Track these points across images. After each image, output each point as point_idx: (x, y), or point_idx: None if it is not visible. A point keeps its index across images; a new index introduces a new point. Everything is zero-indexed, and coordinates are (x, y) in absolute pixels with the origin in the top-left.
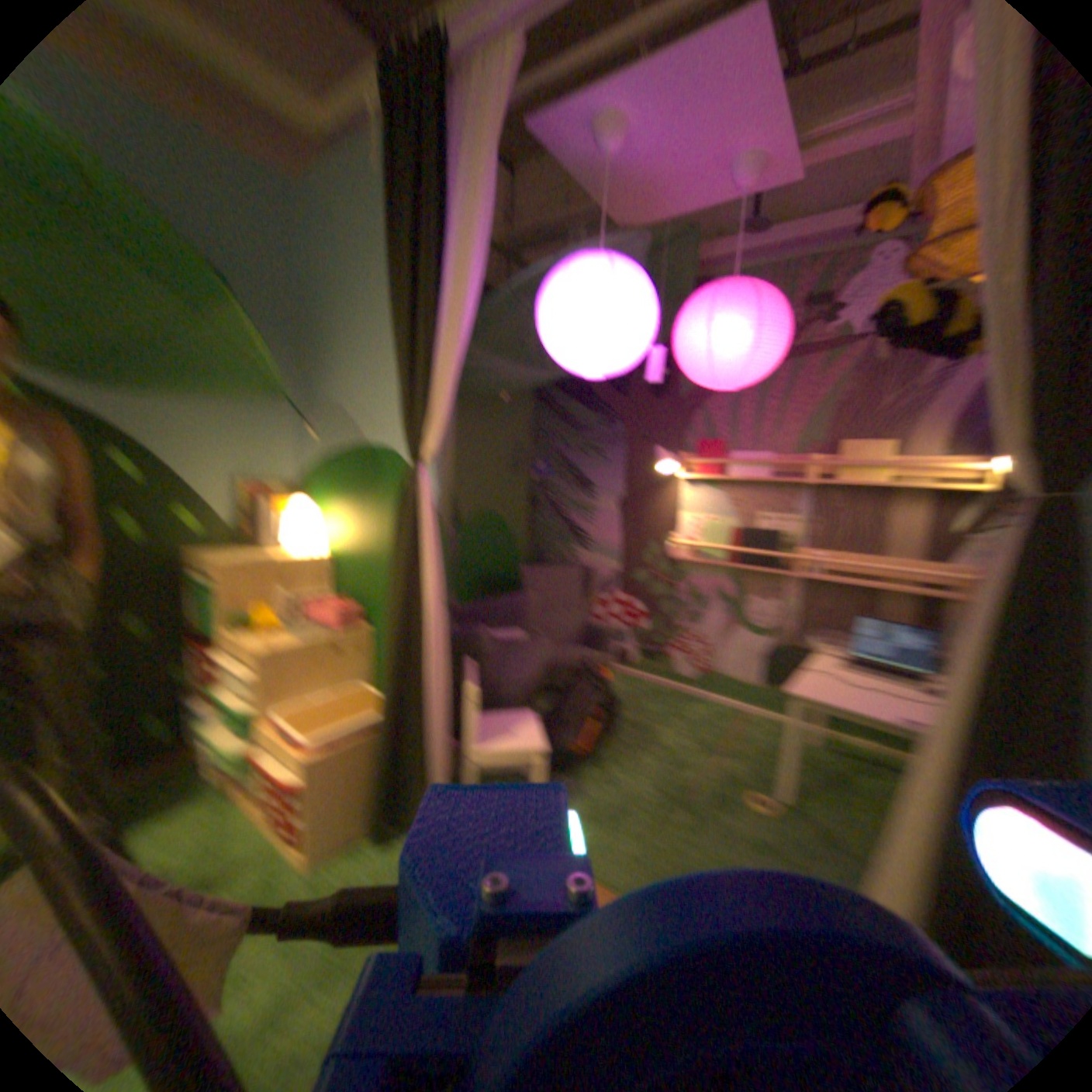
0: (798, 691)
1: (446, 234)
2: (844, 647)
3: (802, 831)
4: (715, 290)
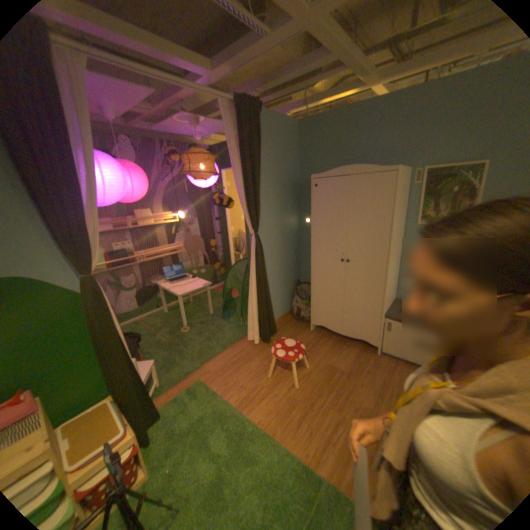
0: (180, 293)
1: (71, 151)
2: (158, 279)
3: (201, 323)
4: (127, 168)
